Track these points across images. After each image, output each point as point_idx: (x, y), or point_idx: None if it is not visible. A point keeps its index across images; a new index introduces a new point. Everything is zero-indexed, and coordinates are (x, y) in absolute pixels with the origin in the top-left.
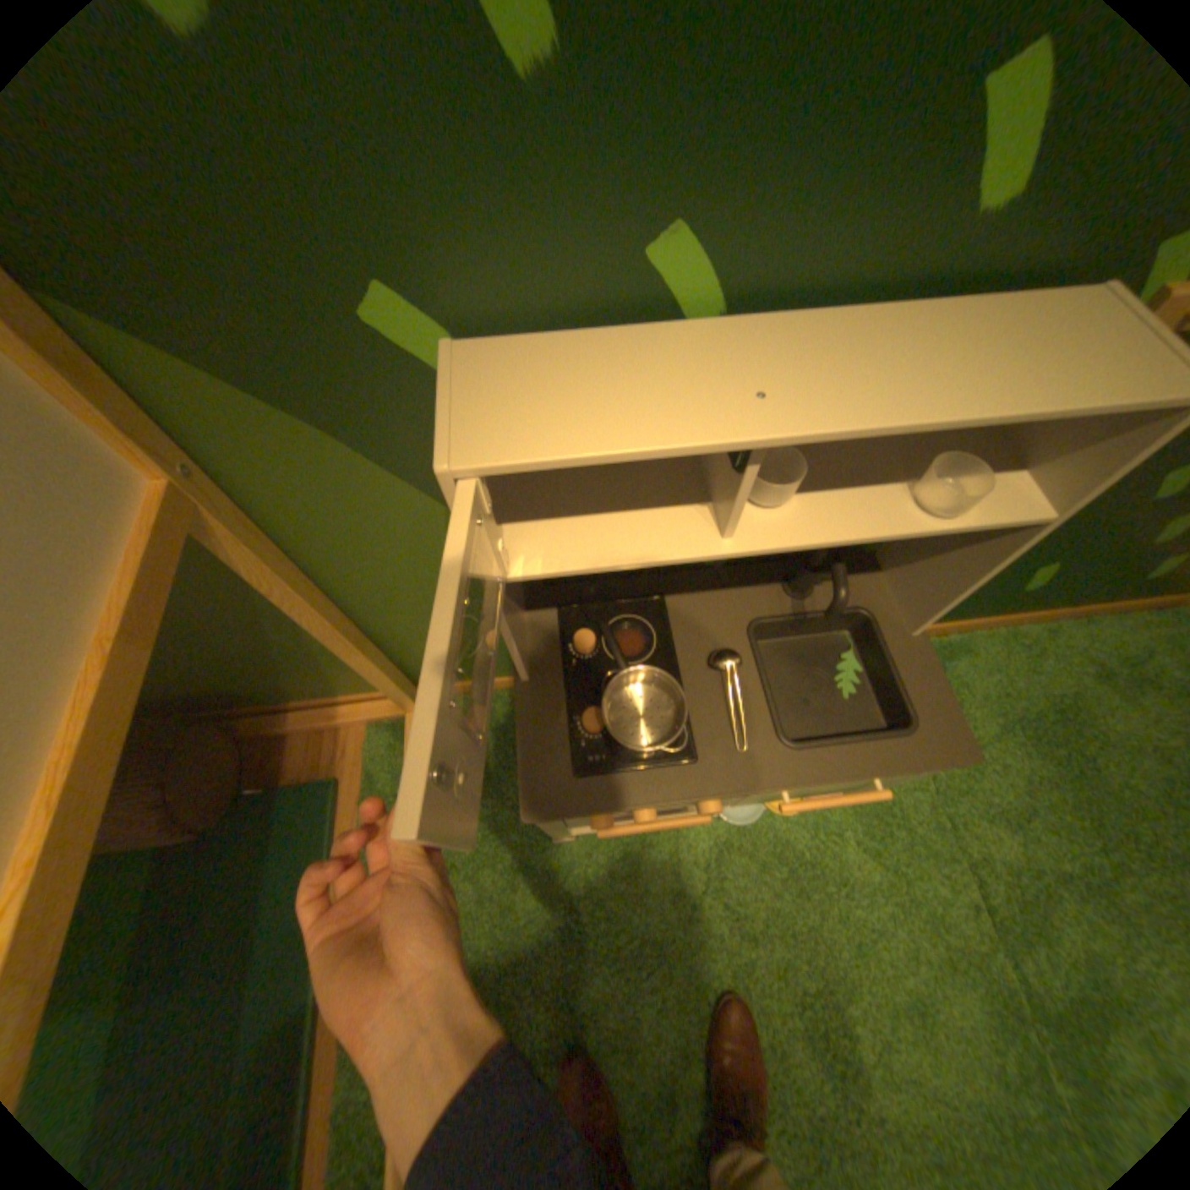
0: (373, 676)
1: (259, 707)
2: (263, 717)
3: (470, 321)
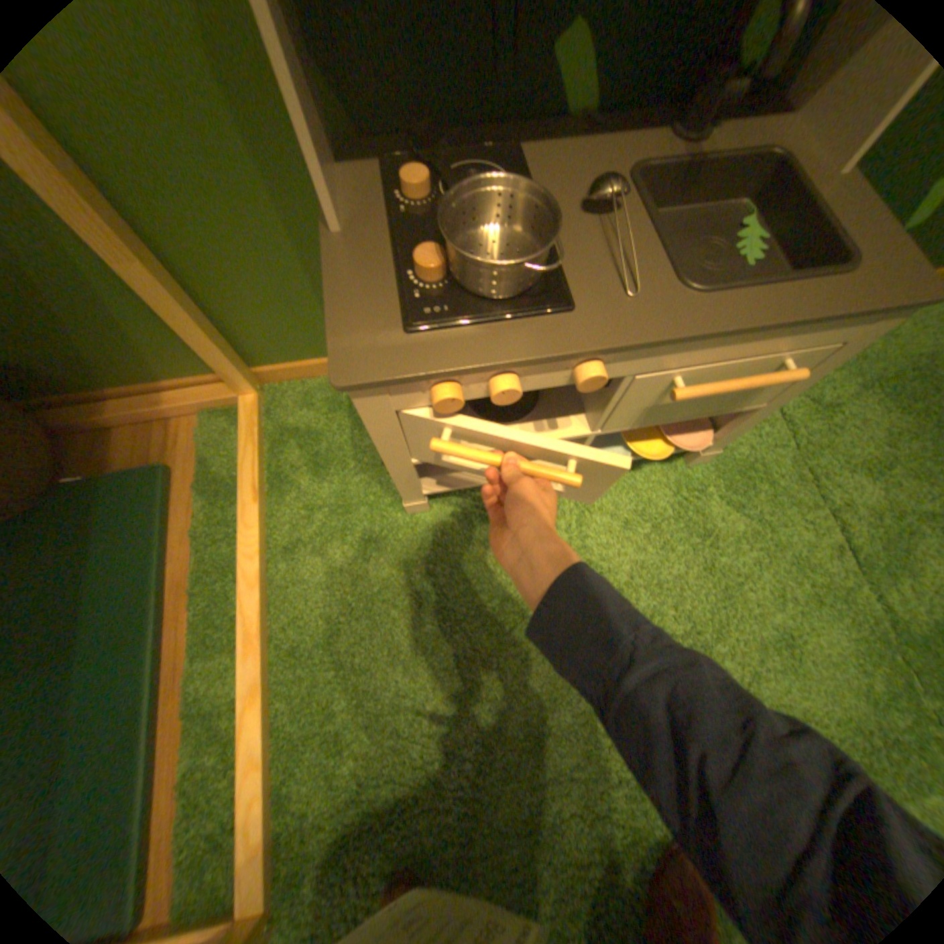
0: (189, 342)
1: (72, 394)
2: (81, 407)
3: None
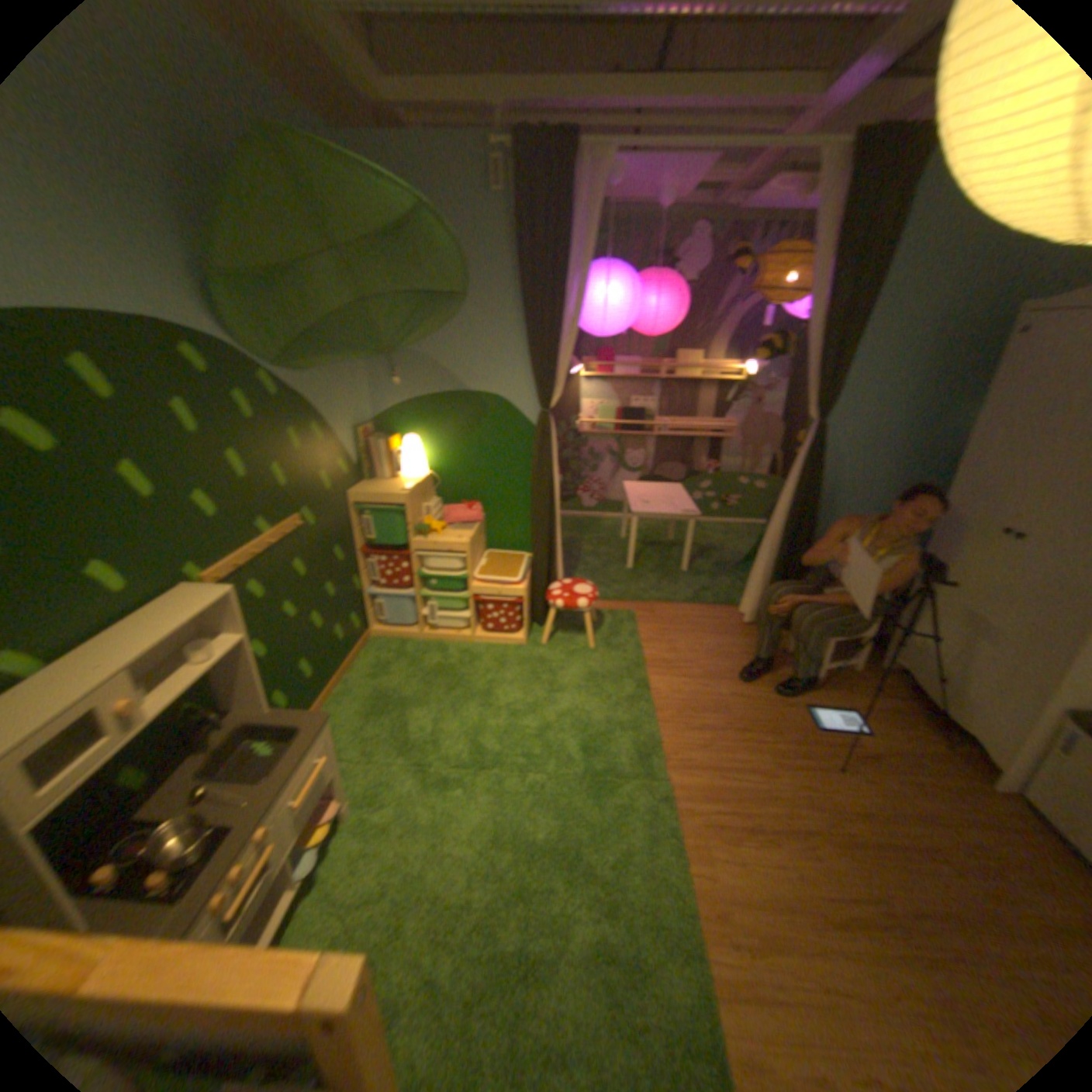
0: None
1: None
2: None
3: None
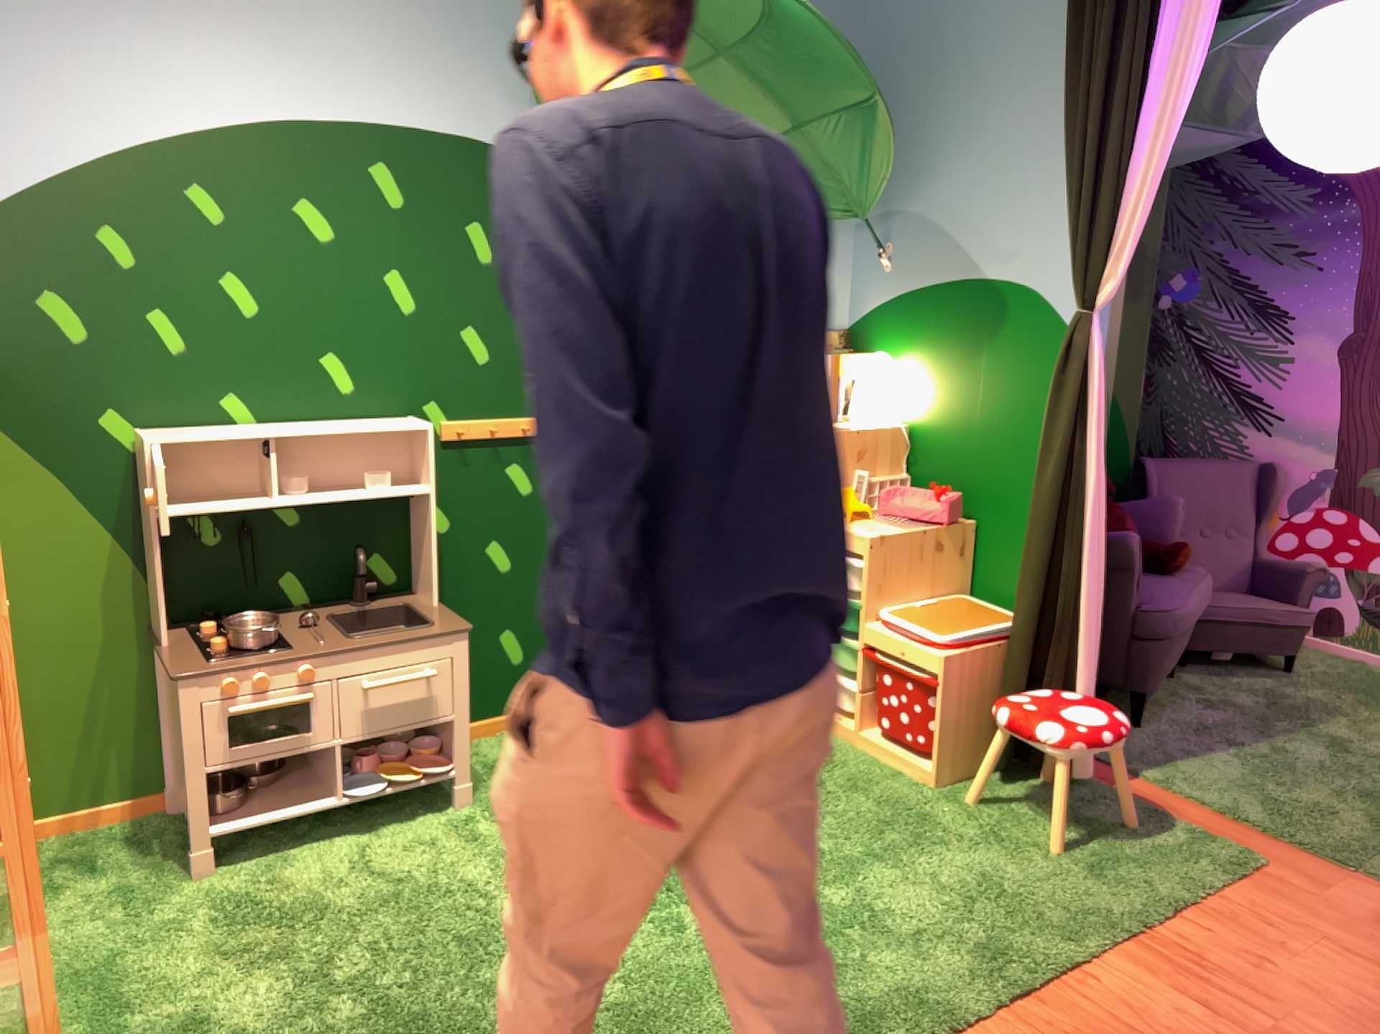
0: None
1: None
2: None
3: (146, 425)
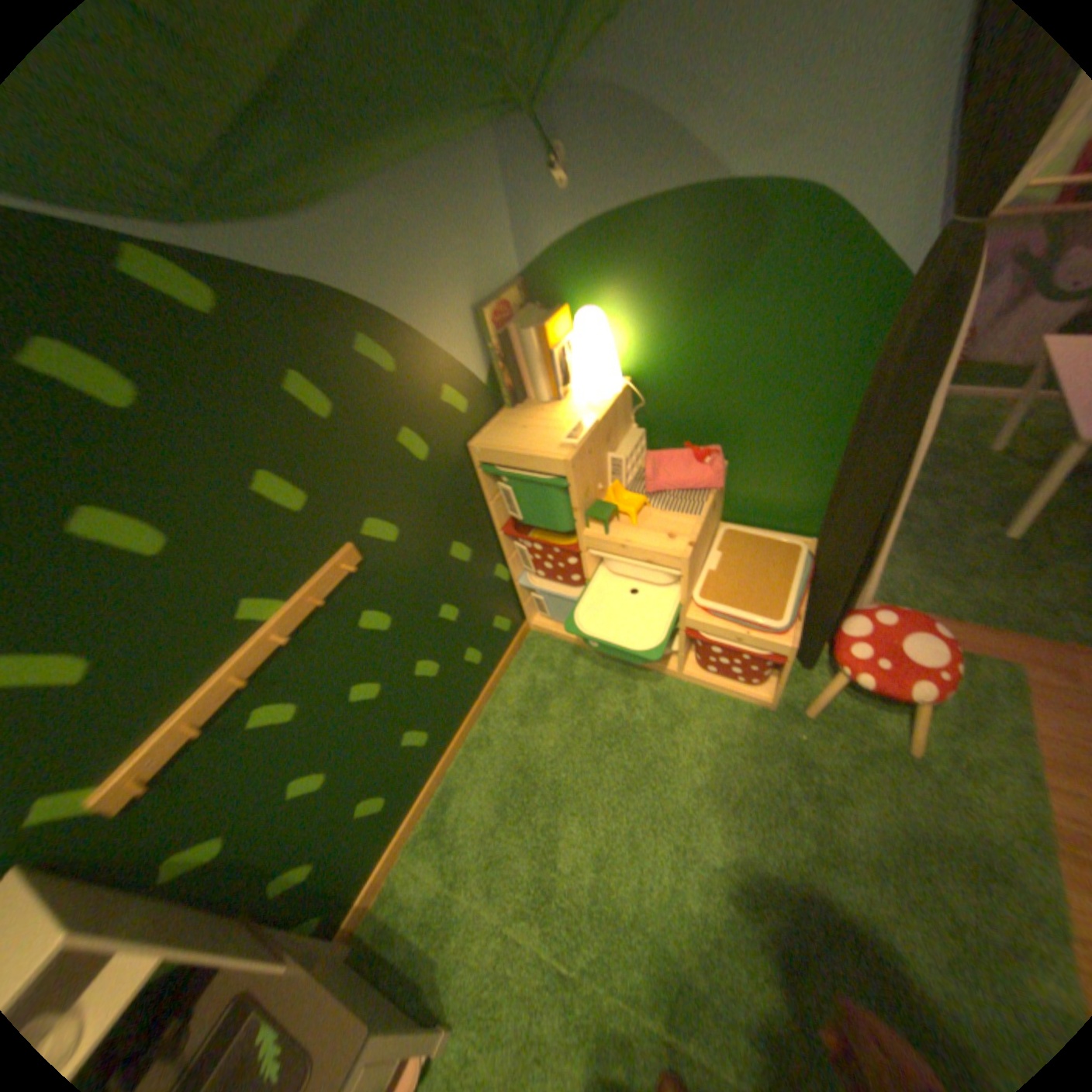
0: None
1: None
2: None
3: None
